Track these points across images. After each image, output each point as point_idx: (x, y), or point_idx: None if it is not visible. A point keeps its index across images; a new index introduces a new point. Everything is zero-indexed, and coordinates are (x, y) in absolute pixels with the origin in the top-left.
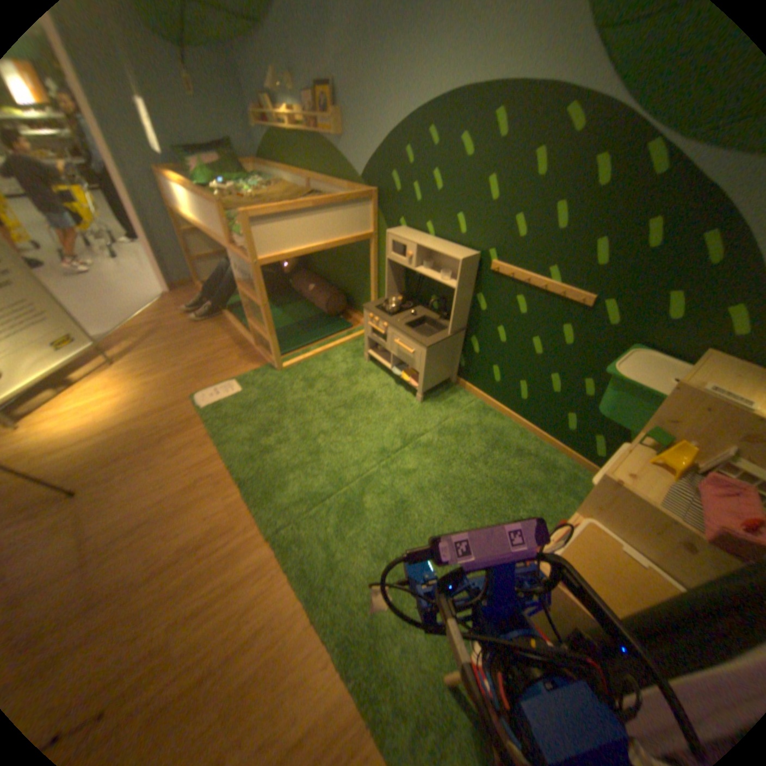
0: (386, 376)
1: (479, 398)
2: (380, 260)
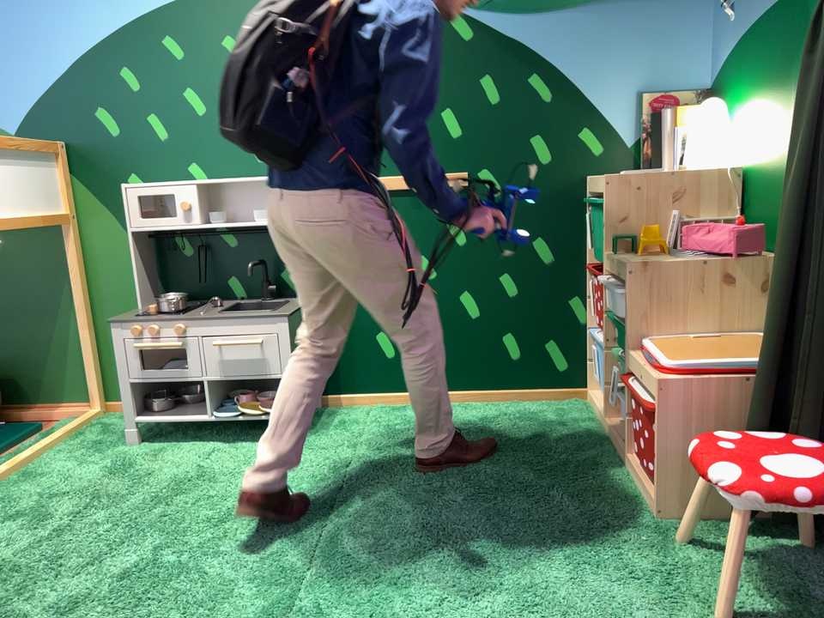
0: (197, 443)
1: (373, 404)
2: (89, 263)
